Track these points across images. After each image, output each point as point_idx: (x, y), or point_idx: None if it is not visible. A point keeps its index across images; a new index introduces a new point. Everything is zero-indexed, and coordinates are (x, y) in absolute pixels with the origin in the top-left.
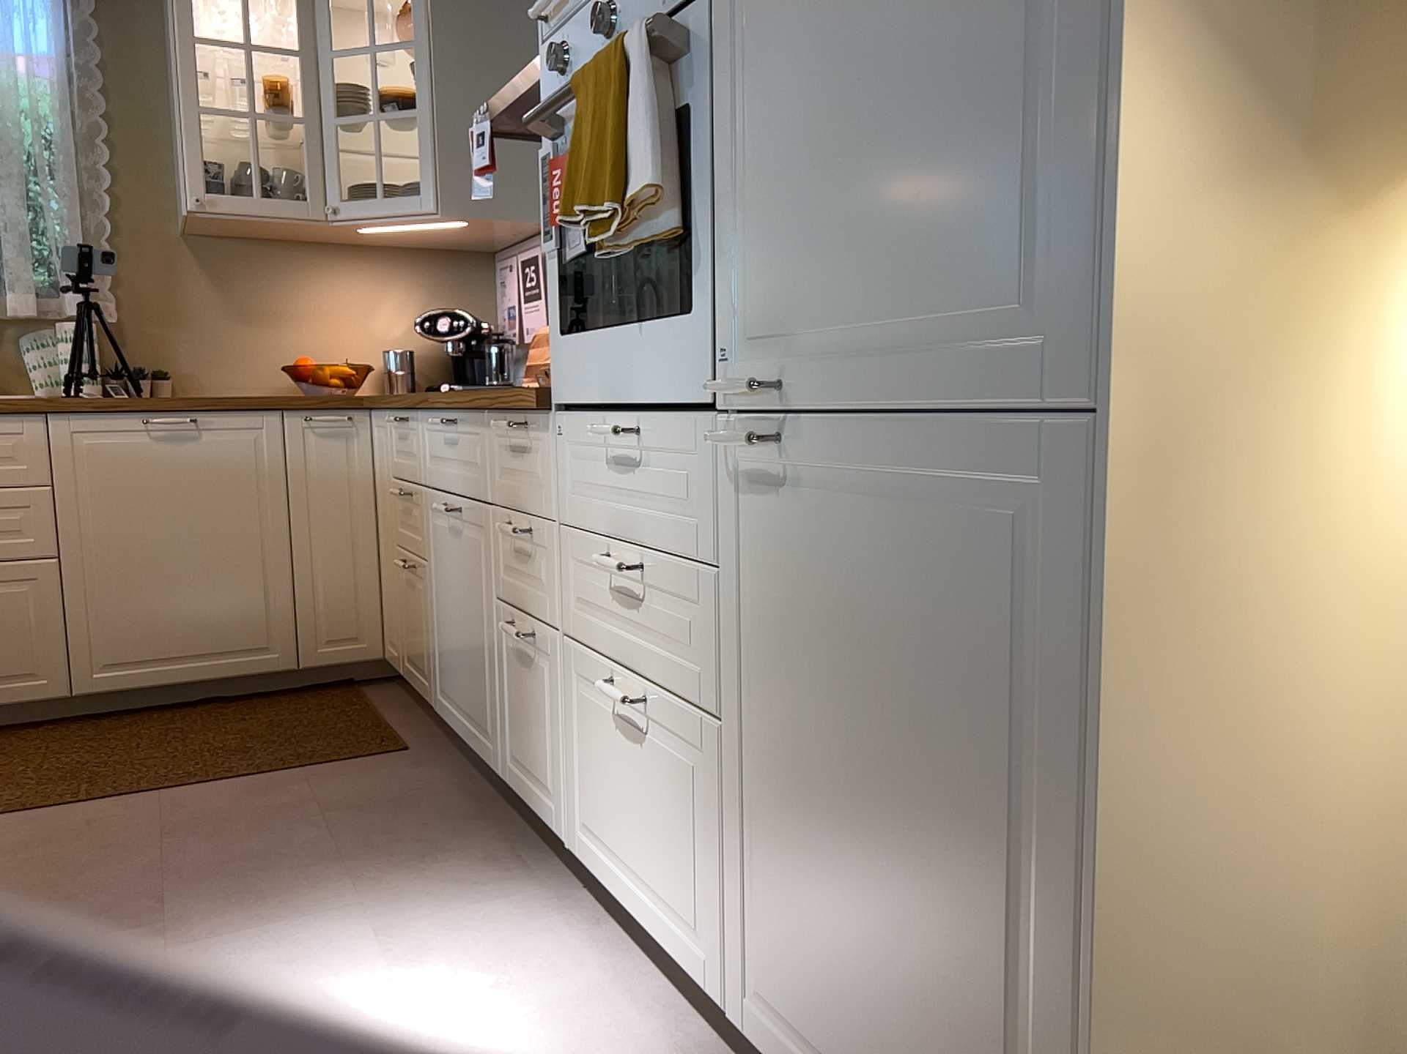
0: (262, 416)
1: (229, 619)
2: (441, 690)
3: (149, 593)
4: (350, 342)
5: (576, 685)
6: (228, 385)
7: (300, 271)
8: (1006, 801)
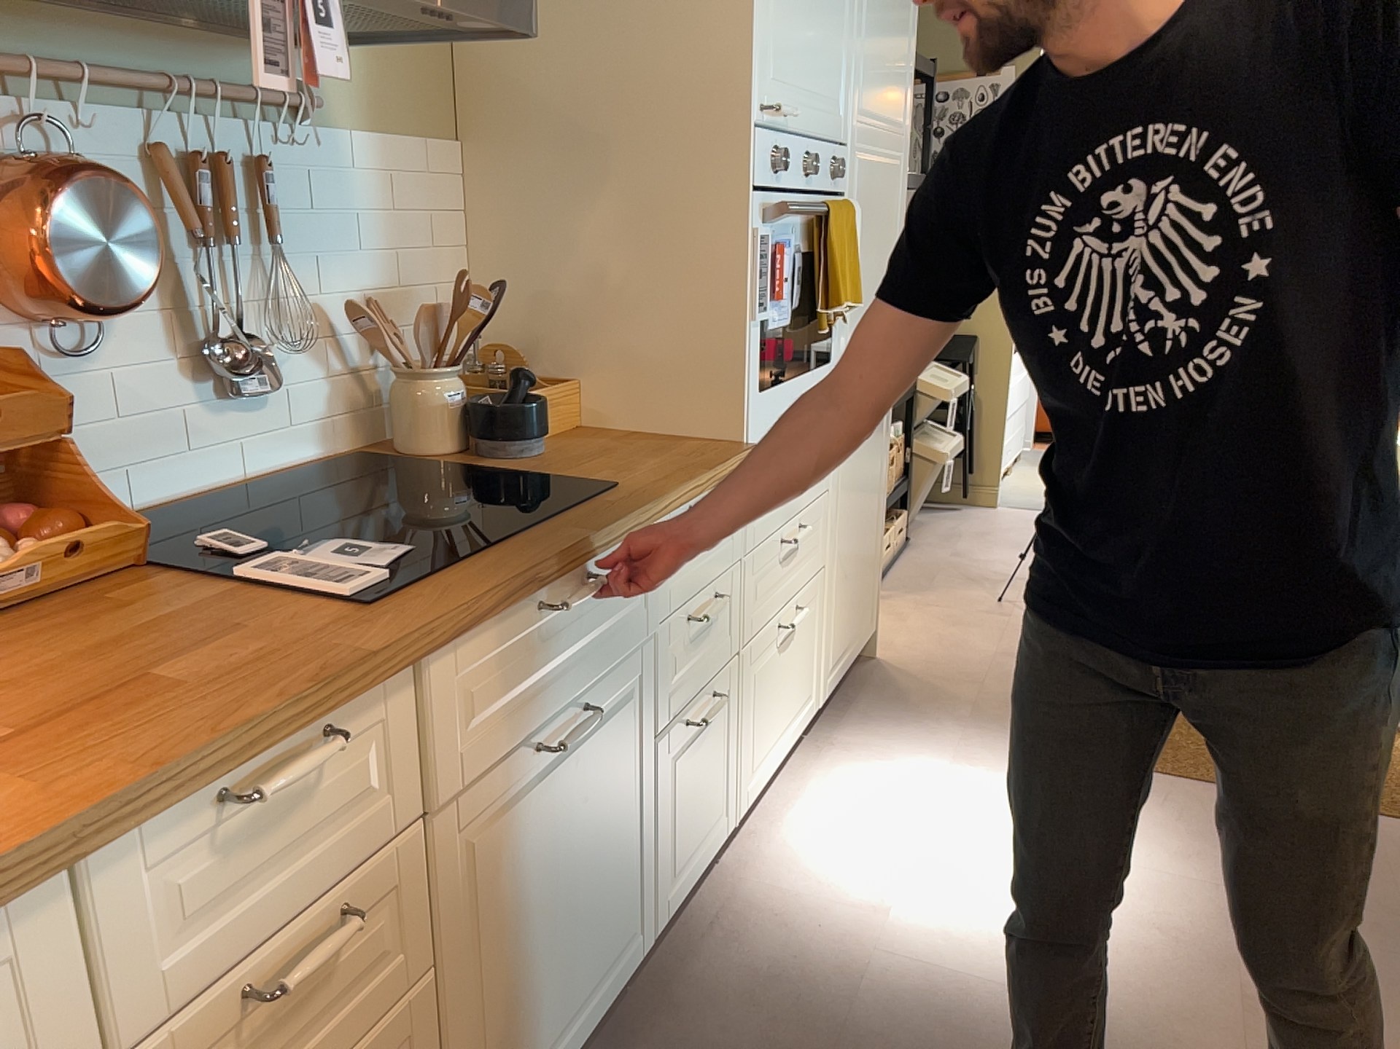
0: None
1: None
2: None
3: None
4: None
5: (749, 674)
6: None
7: None
8: (877, 491)
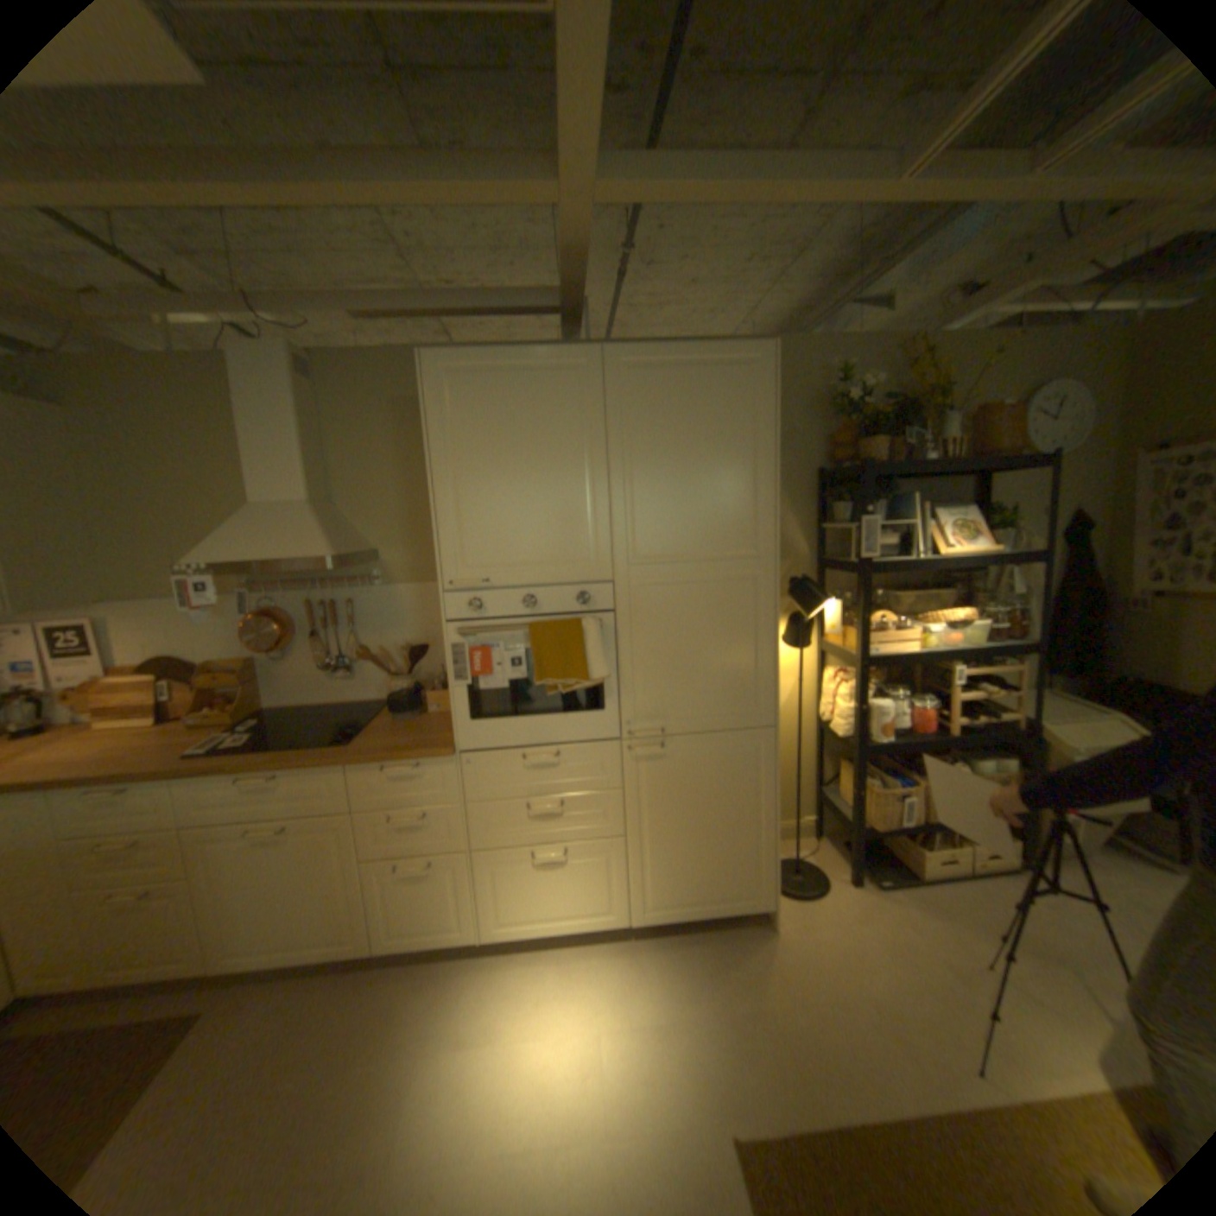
0: None
1: None
2: (228, 956)
3: None
4: None
5: (484, 868)
6: None
7: None
8: (747, 807)
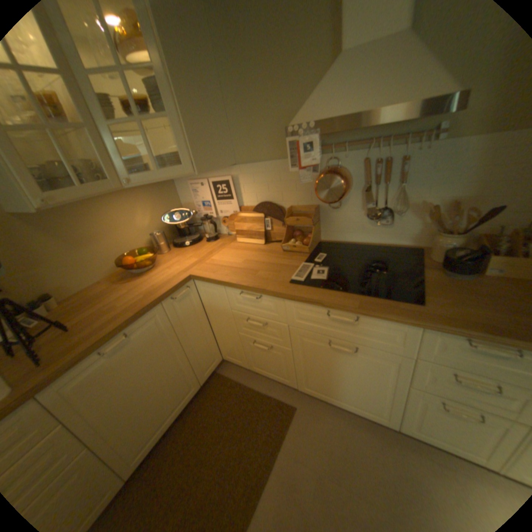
0: (154, 311)
1: (174, 394)
2: (310, 388)
3: (139, 417)
4: (130, 236)
5: None
6: (83, 283)
7: (91, 210)
8: None
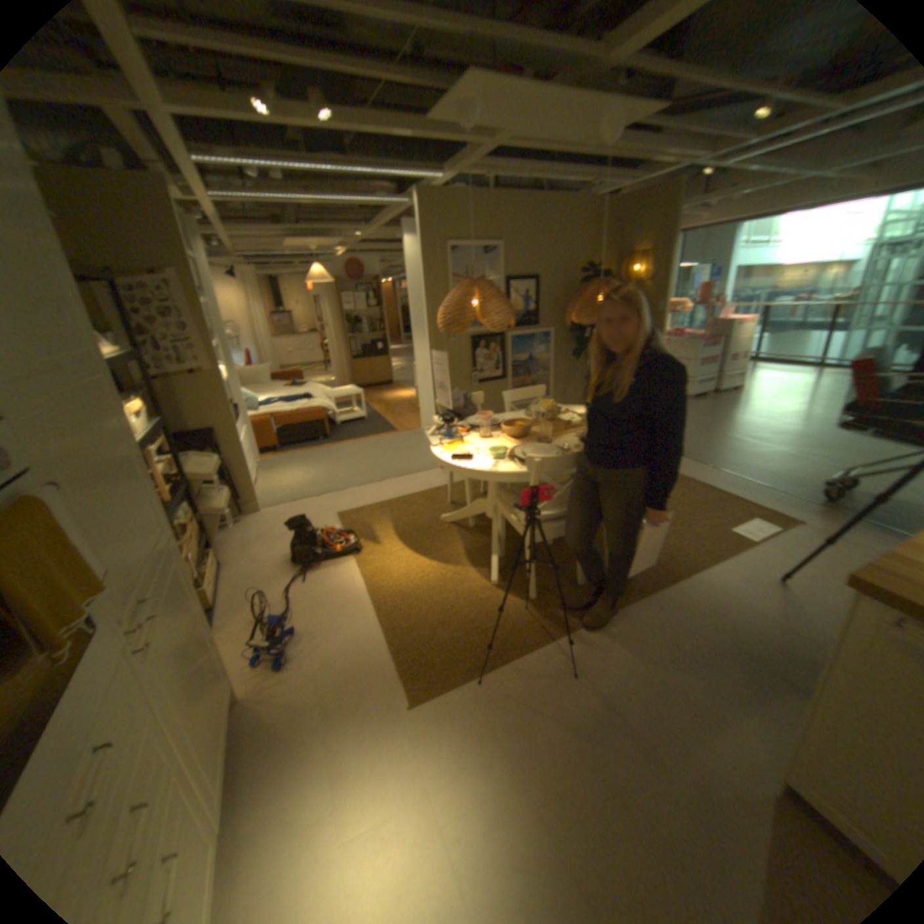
0: None
1: None
2: None
3: None
4: None
5: None
6: None
7: None
8: (194, 625)
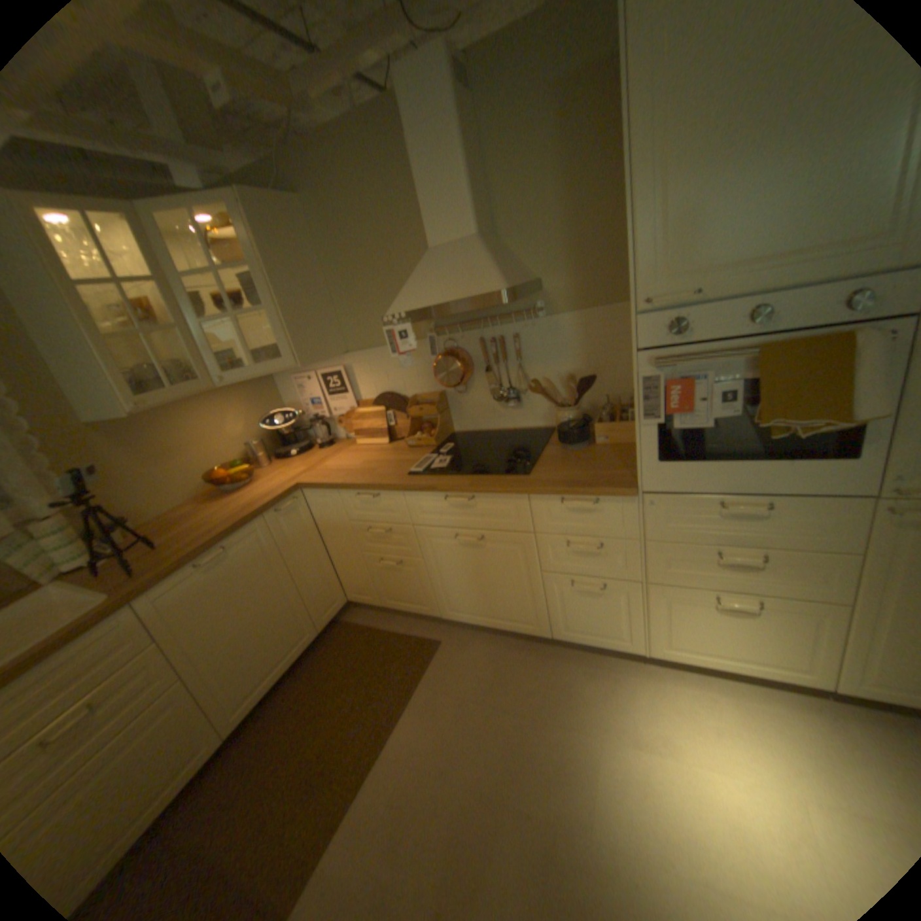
0: (254, 524)
1: (282, 637)
2: (452, 610)
3: (238, 657)
4: (218, 448)
5: (661, 599)
6: (161, 506)
7: (172, 418)
8: None
